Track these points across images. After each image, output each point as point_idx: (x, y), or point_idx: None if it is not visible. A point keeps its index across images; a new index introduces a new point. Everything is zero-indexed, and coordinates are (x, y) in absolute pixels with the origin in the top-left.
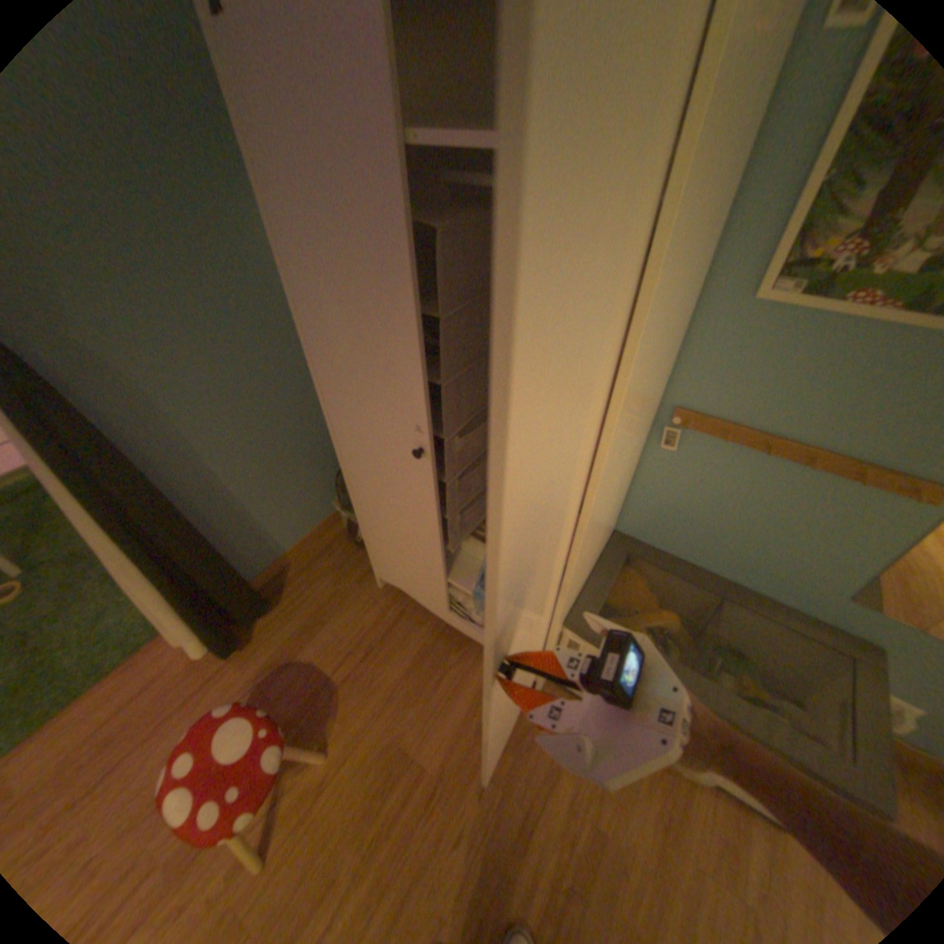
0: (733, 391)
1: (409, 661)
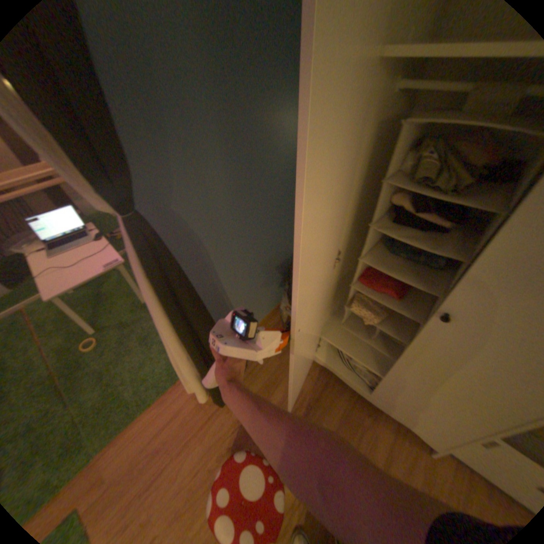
0: None
1: (338, 420)
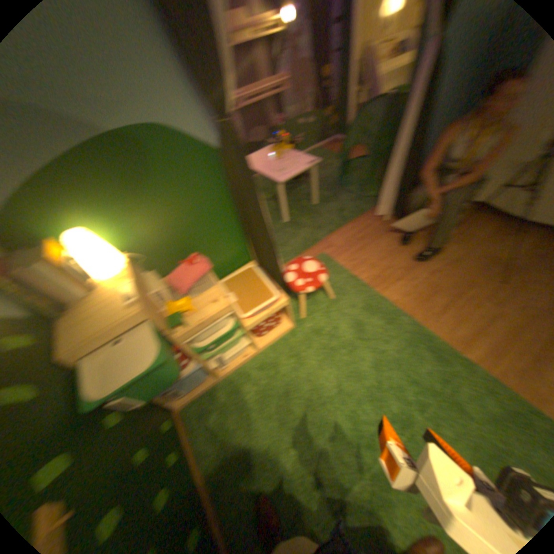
0: None
1: (490, 232)
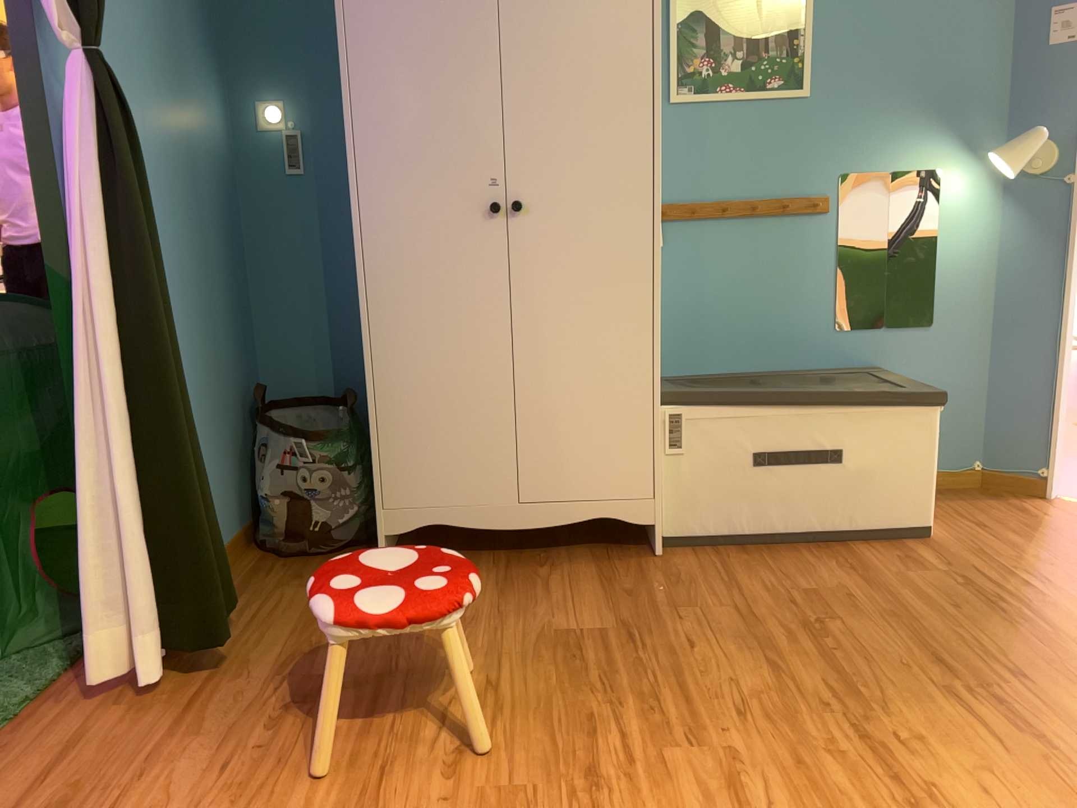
0: (681, 177)
1: (484, 587)
